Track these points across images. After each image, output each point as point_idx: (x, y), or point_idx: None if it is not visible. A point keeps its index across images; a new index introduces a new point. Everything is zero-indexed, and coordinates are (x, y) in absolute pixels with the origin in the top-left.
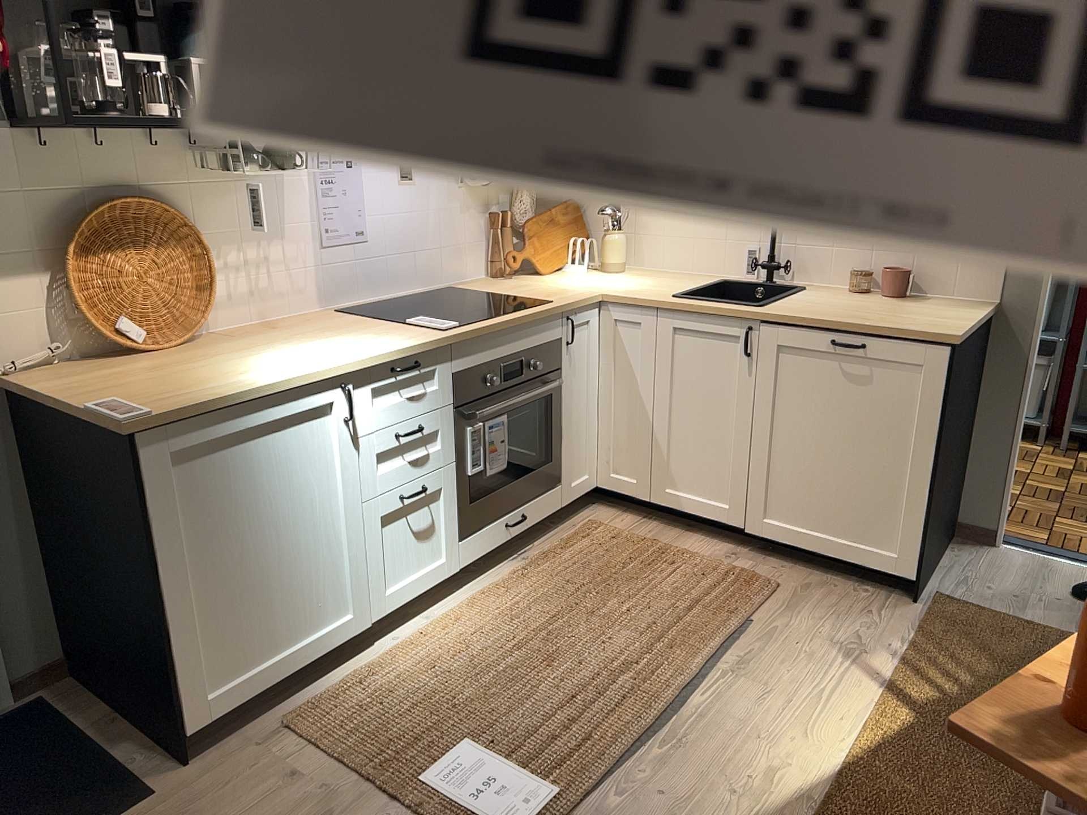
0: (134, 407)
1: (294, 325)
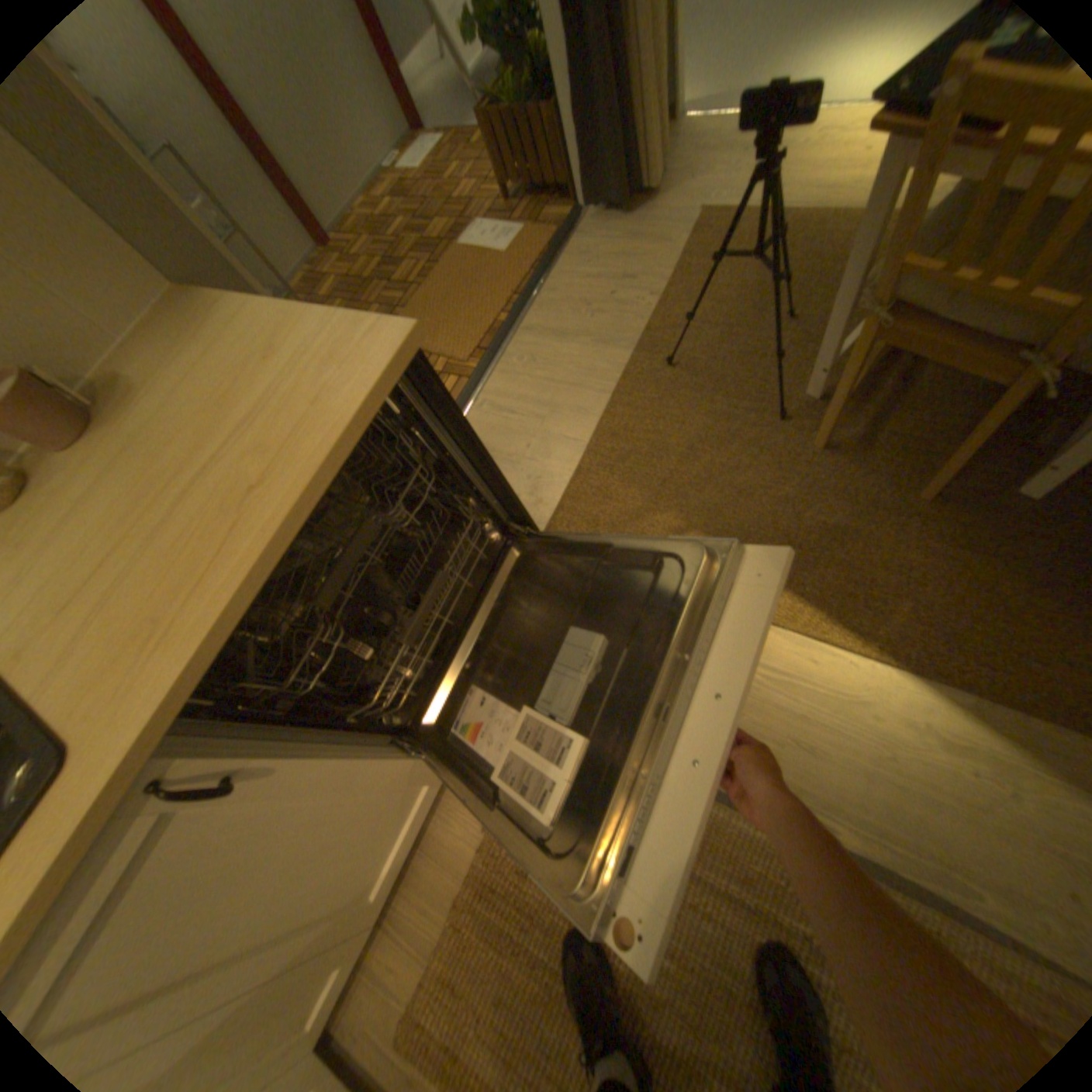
0: None
1: None
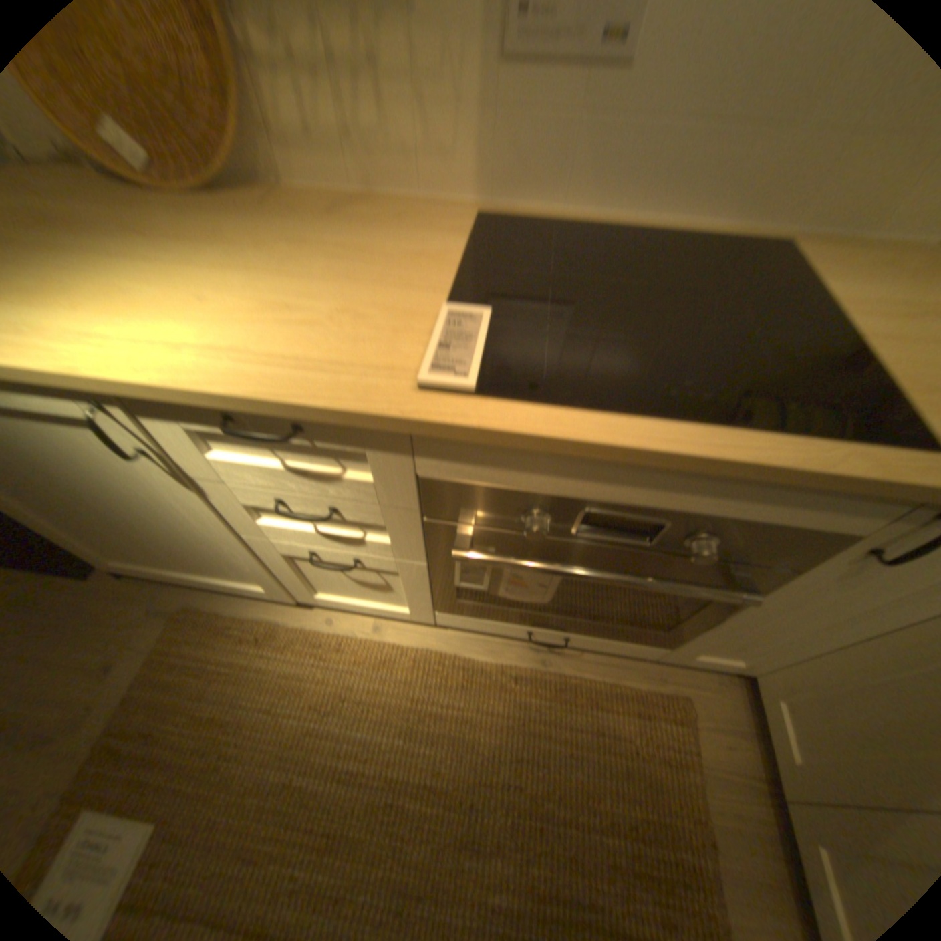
0: None
1: (363, 206)
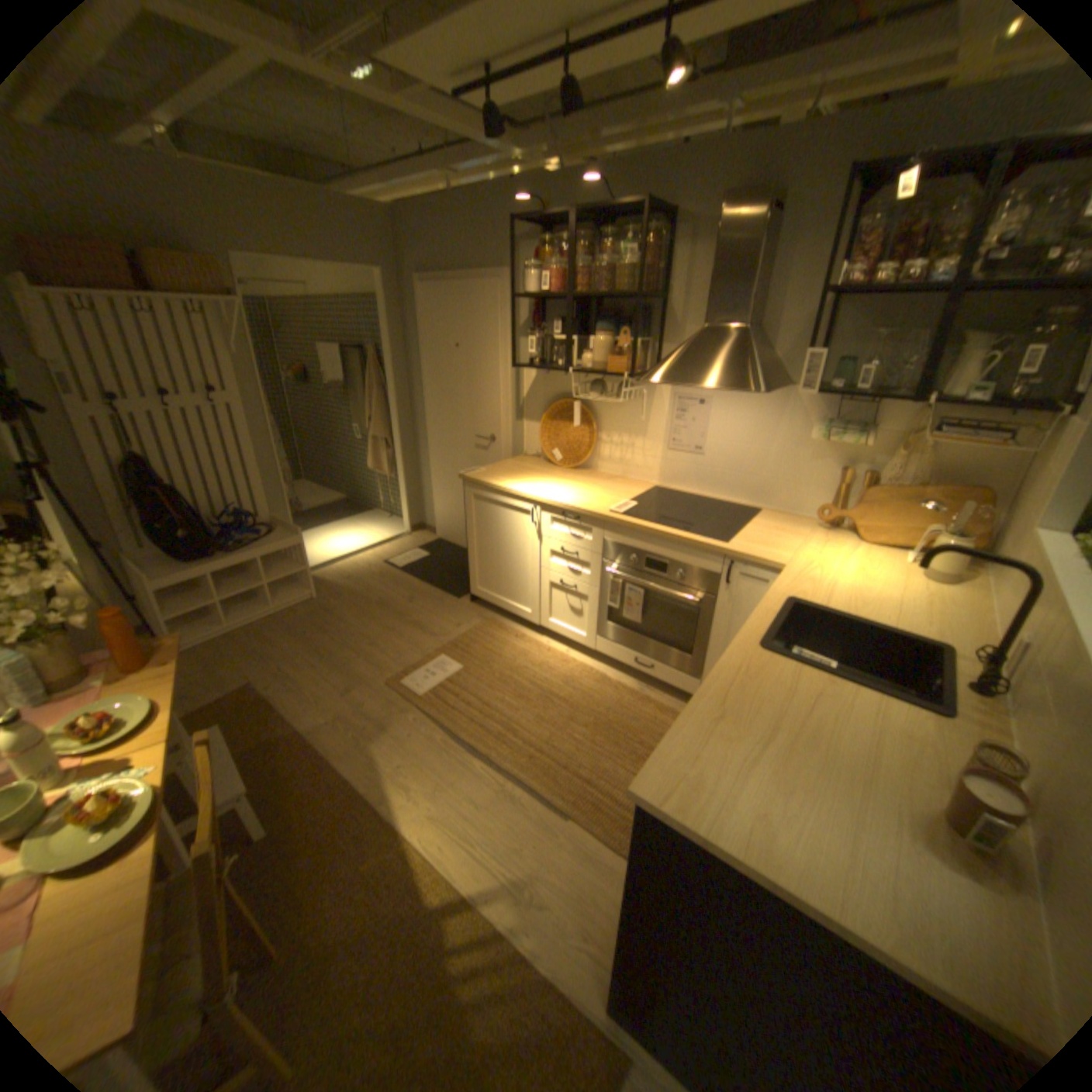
0: (473, 472)
1: (617, 482)
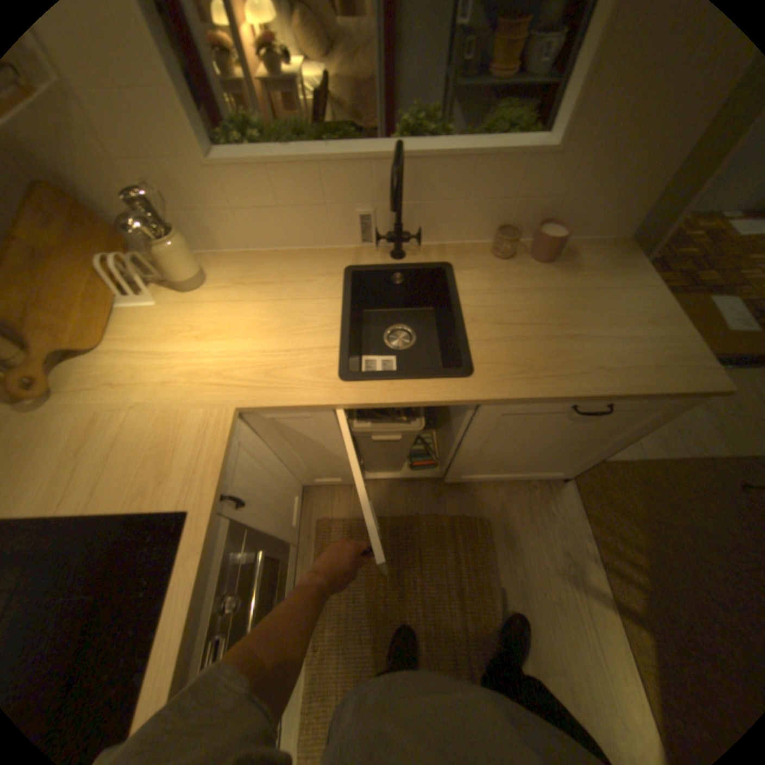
0: None
1: None
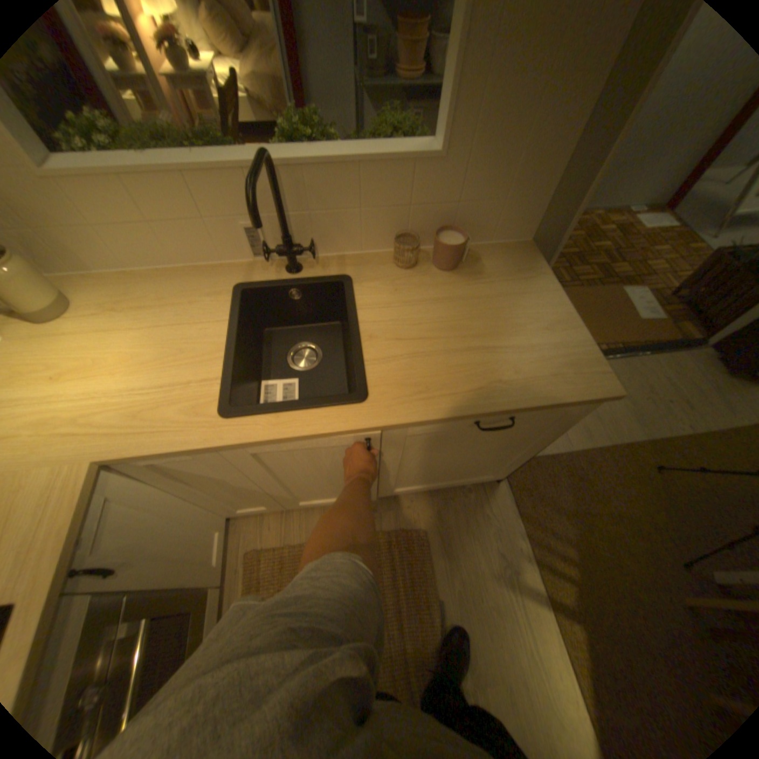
0: None
1: None
